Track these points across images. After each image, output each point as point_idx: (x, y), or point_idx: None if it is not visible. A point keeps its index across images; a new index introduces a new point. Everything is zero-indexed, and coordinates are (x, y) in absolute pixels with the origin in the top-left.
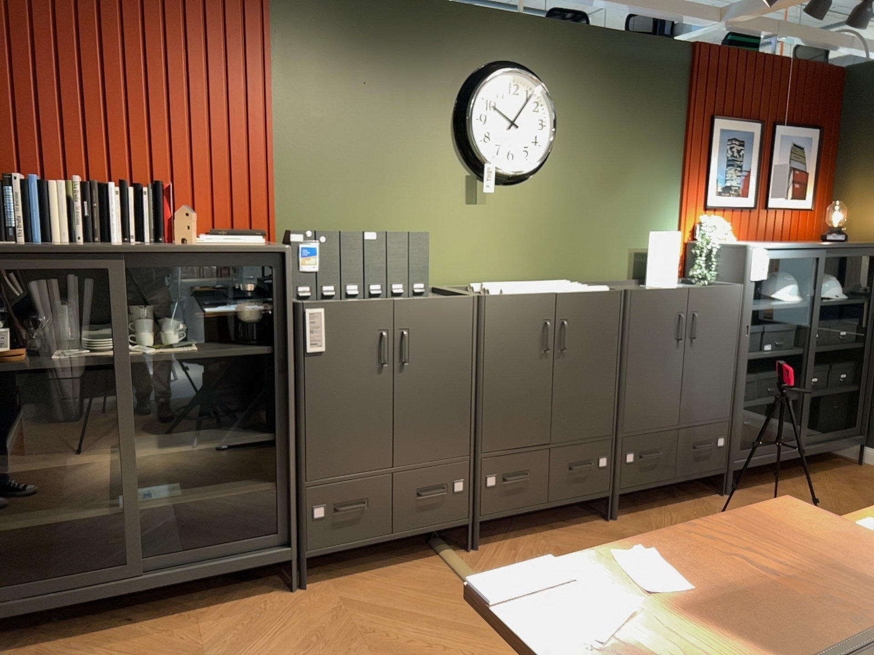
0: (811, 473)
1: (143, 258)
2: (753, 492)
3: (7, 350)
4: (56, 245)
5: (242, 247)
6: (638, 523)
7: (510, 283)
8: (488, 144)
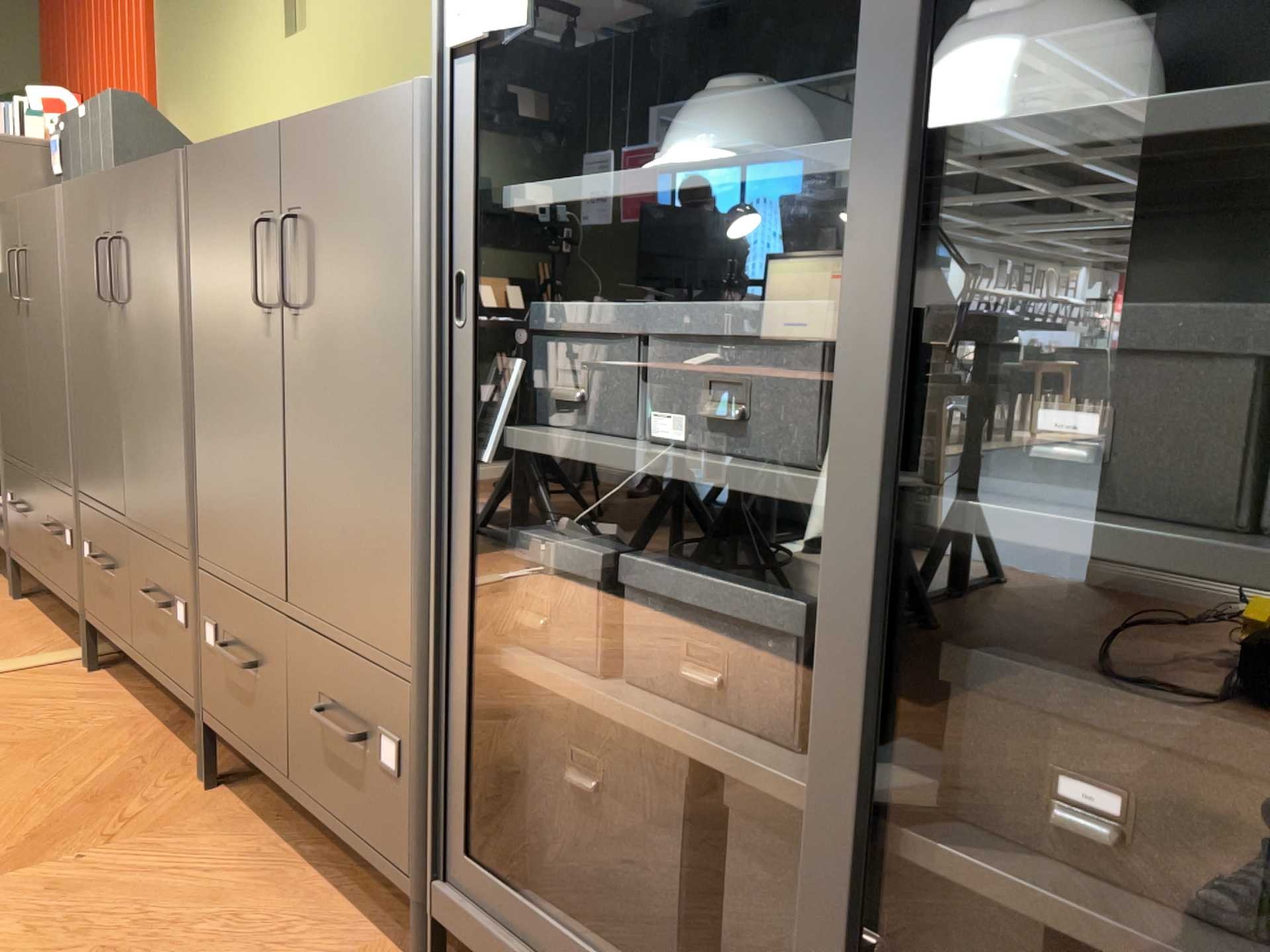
0: None
1: None
2: None
3: None
4: None
5: None
6: (187, 822)
7: None
8: None
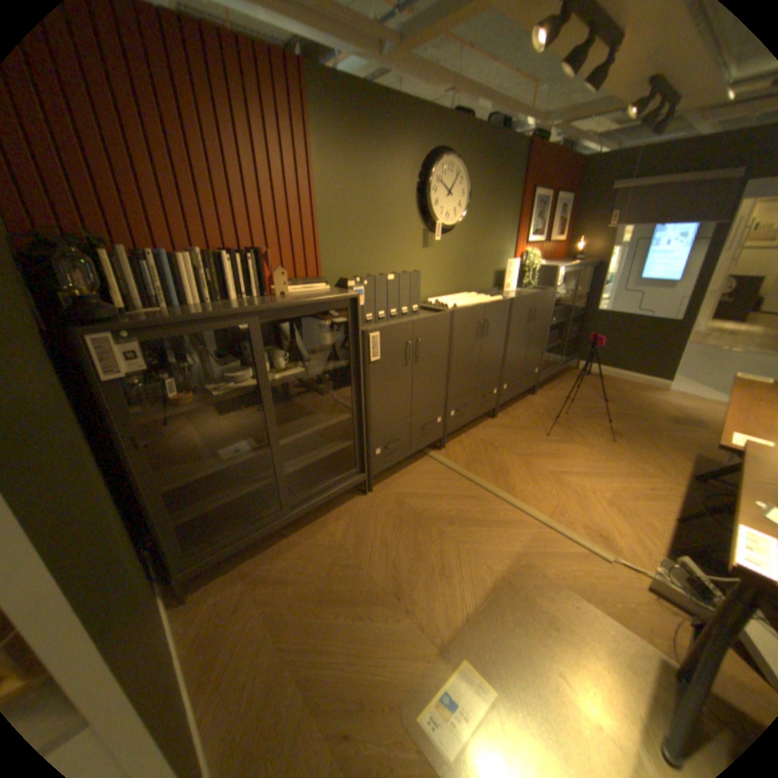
0: (560, 377)
1: (270, 312)
2: (544, 391)
3: (174, 394)
4: (205, 311)
5: (334, 297)
6: (507, 418)
7: (450, 298)
8: (437, 208)
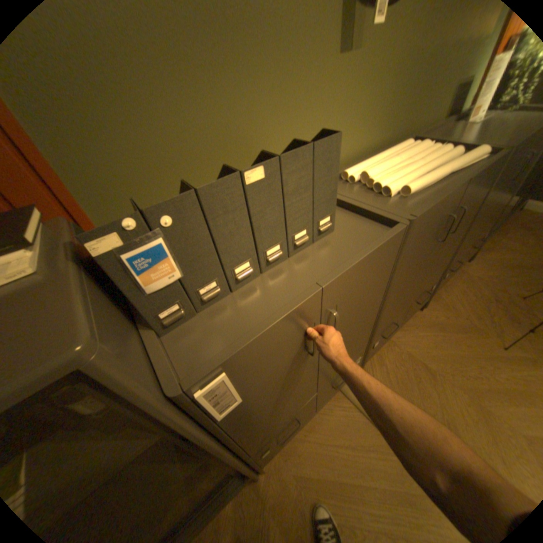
0: (499, 224)
1: None
2: (482, 253)
3: None
4: None
5: None
6: (440, 307)
7: (389, 163)
8: None
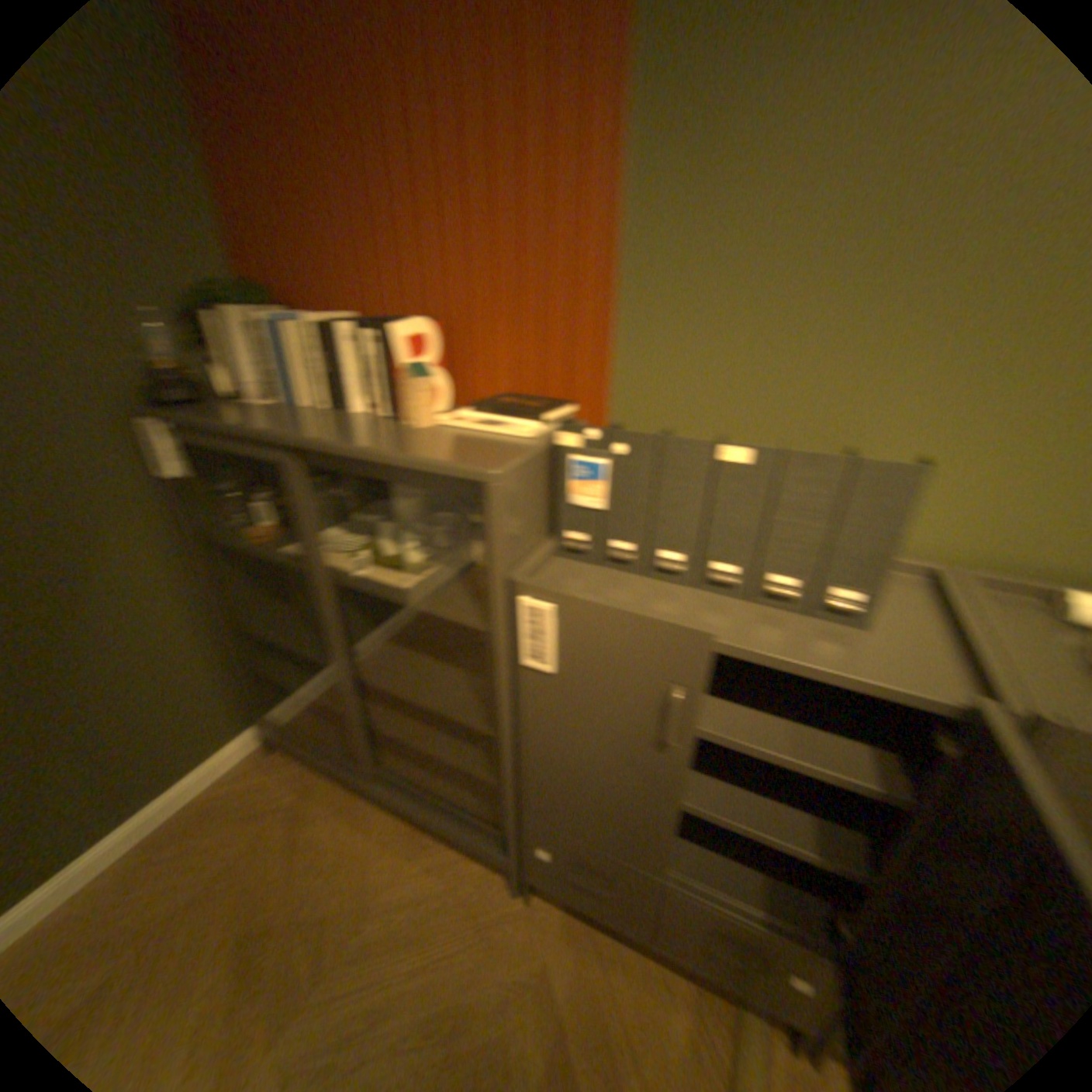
0: None
1: (312, 453)
2: None
3: (270, 524)
4: (241, 421)
5: (415, 460)
6: None
7: None
8: None
